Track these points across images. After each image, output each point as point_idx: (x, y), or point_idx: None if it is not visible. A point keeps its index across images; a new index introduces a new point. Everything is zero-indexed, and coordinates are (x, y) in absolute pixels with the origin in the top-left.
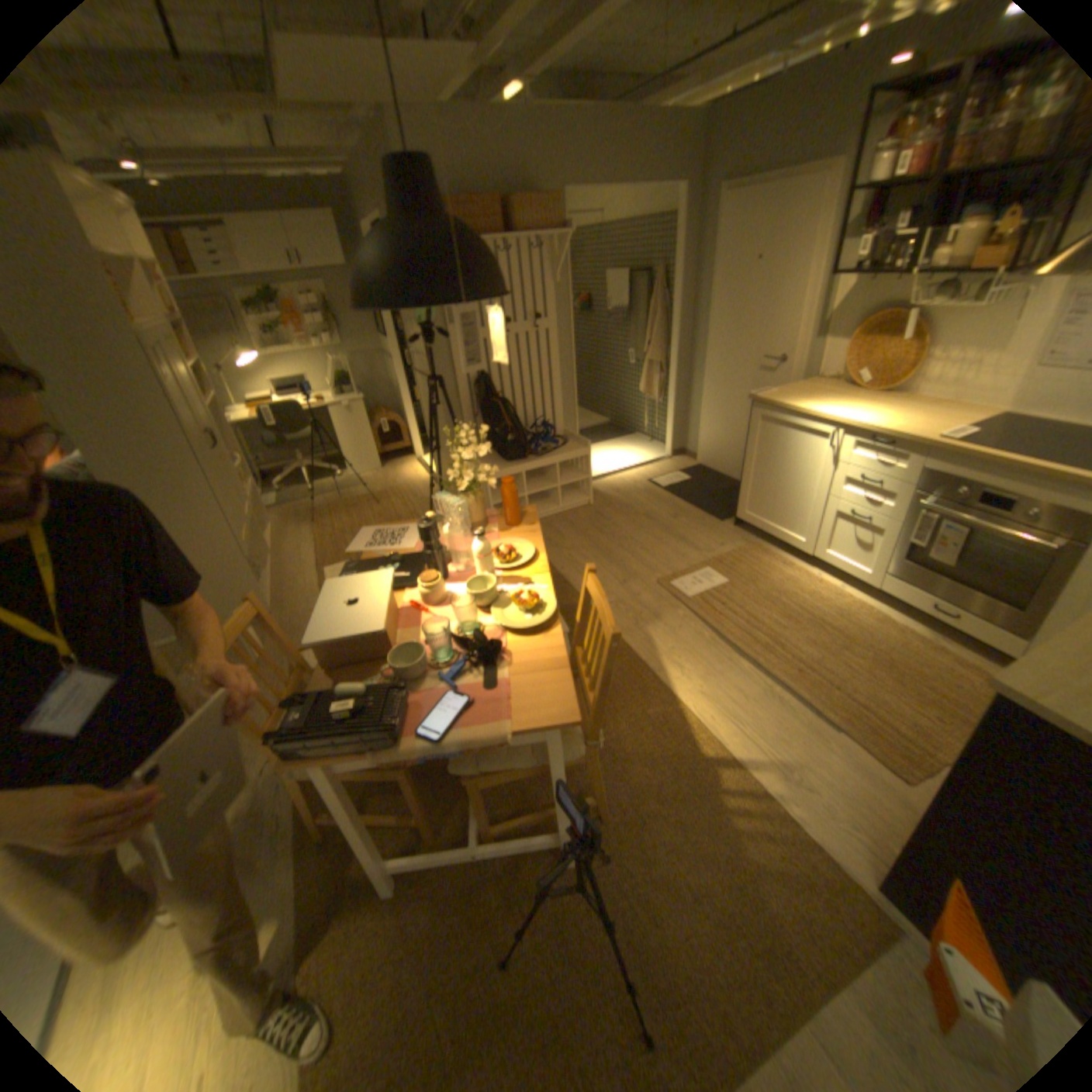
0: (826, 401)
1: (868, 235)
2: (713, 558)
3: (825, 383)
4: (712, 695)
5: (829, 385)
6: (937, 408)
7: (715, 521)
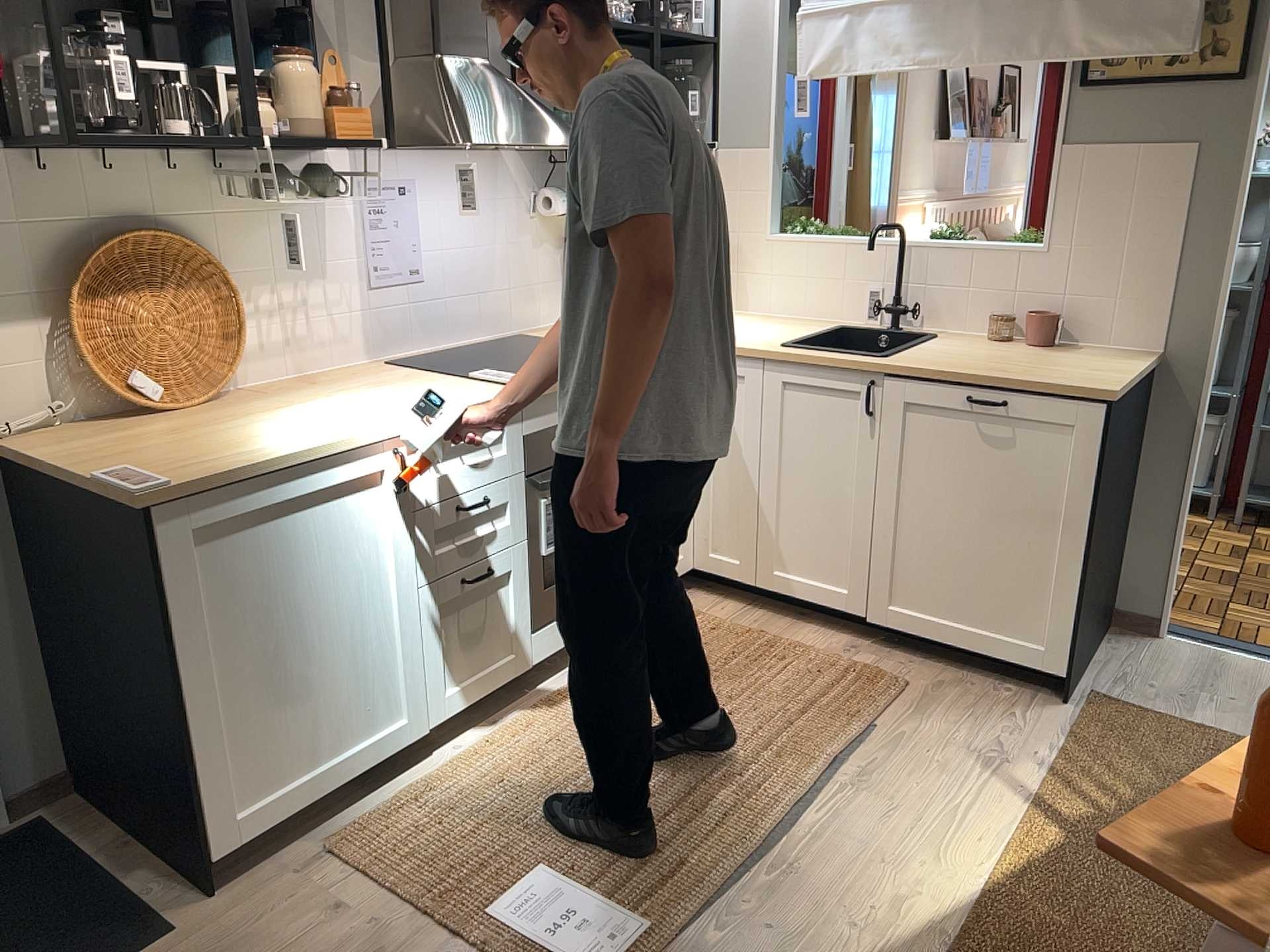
0: (255, 432)
1: (35, 56)
2: (429, 911)
3: (70, 436)
4: (930, 847)
5: (95, 432)
6: (341, 383)
7: (171, 946)
